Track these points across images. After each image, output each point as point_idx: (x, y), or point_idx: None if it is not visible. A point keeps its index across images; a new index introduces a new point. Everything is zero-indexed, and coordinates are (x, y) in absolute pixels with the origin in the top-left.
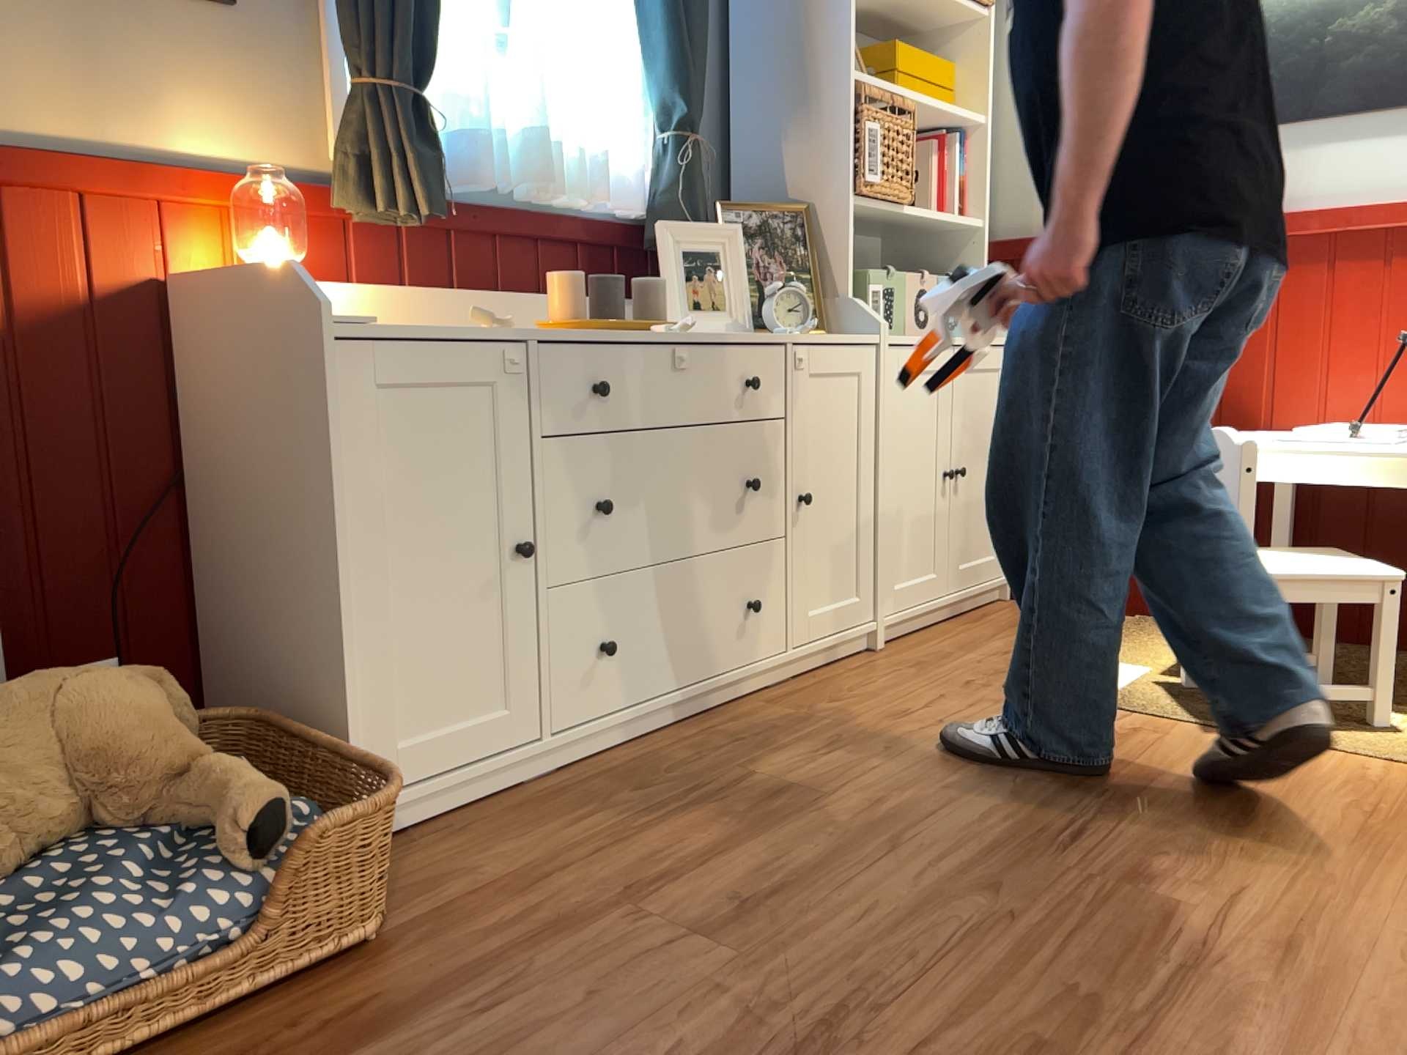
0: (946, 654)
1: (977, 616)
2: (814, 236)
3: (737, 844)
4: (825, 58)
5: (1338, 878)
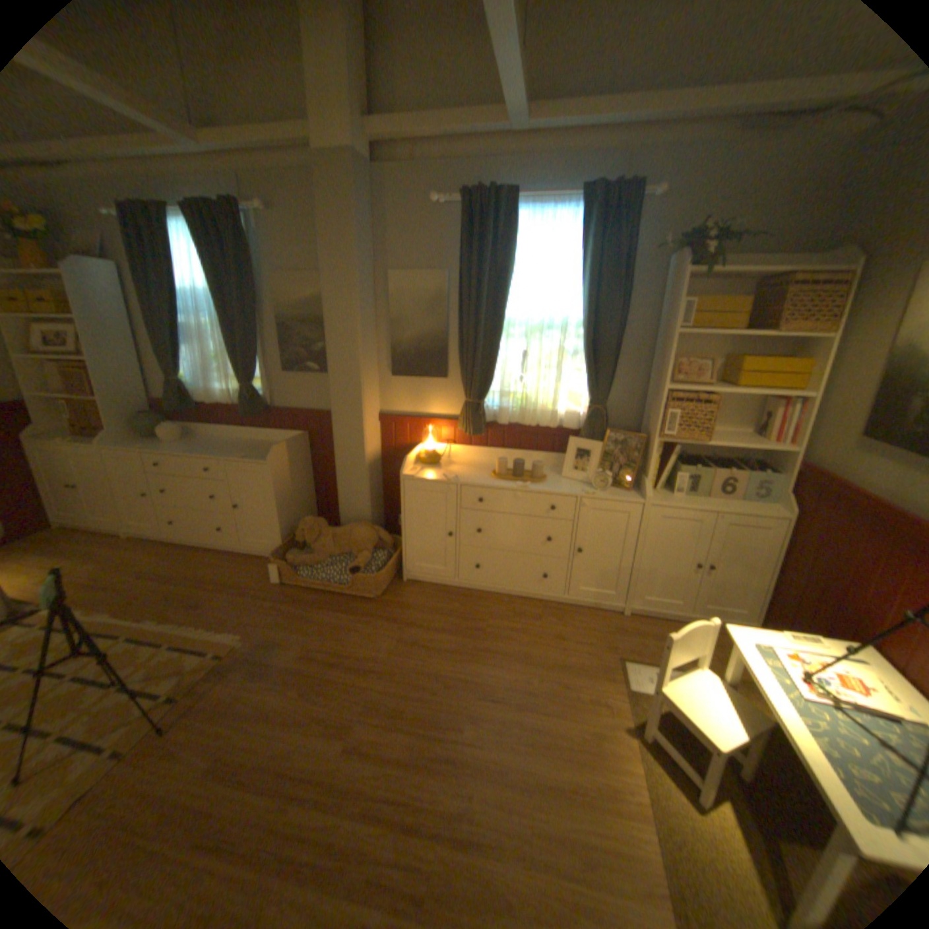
0: (643, 635)
1: None
2: (648, 449)
3: (443, 633)
4: (662, 377)
5: (508, 780)
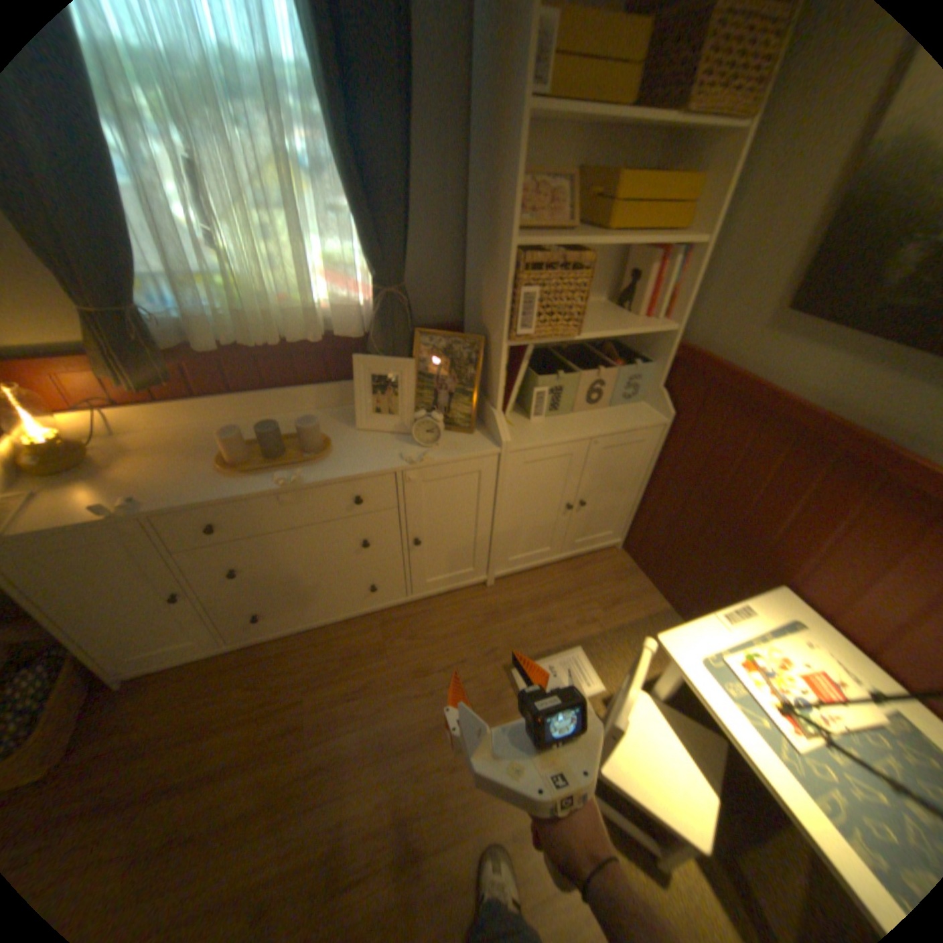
0: (516, 608)
1: (580, 565)
2: (488, 358)
3: (225, 776)
4: (503, 220)
5: None
